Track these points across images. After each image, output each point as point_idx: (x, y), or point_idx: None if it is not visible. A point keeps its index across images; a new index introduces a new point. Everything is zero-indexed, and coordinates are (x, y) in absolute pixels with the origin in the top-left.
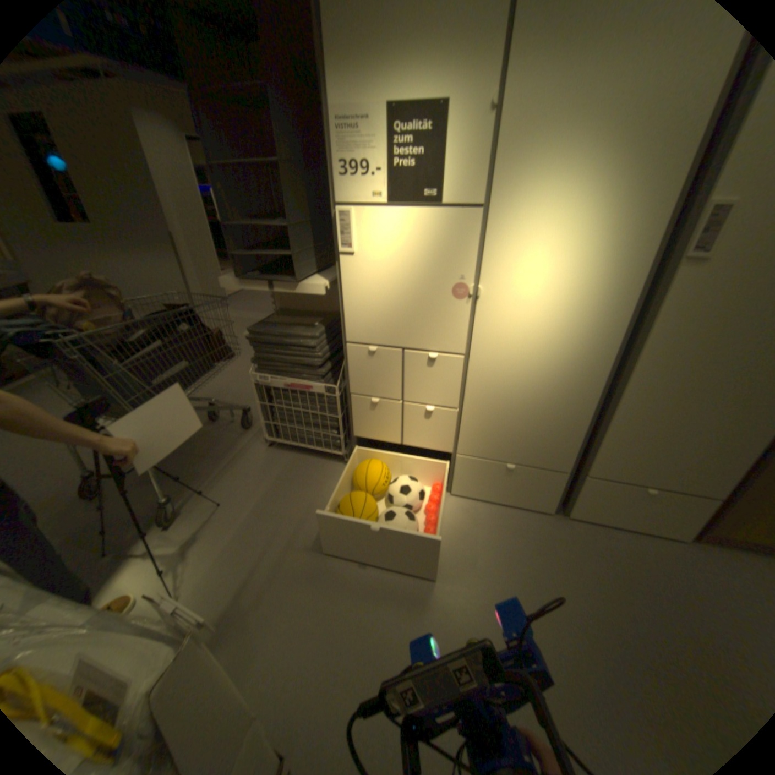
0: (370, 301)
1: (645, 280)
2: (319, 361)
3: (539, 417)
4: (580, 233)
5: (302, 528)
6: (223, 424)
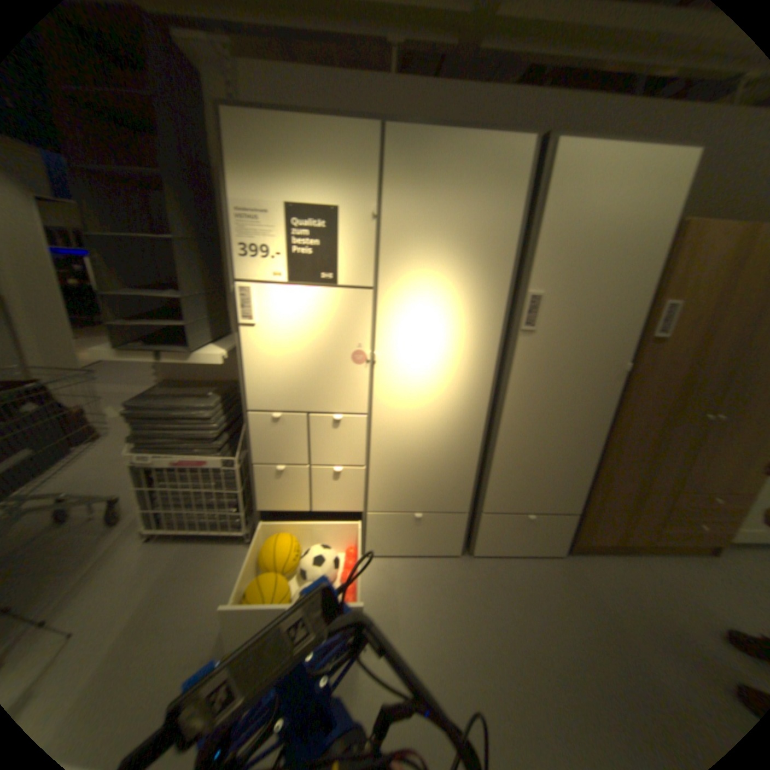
0: (275, 368)
1: (500, 346)
2: (217, 432)
3: (438, 464)
4: (450, 311)
5: (198, 633)
6: (82, 522)
